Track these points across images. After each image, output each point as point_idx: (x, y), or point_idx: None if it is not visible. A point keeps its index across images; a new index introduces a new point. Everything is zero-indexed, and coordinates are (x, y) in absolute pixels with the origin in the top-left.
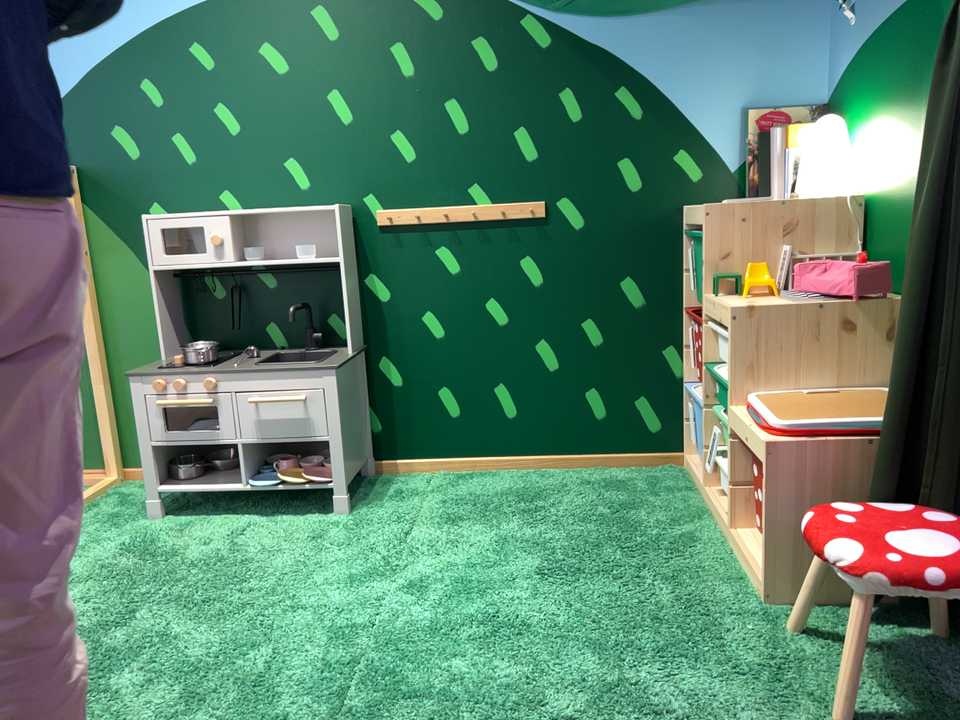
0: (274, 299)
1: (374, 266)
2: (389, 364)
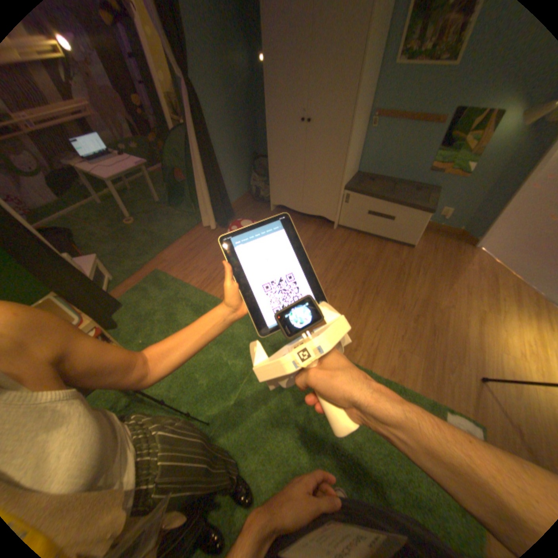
0: None
1: None
2: None
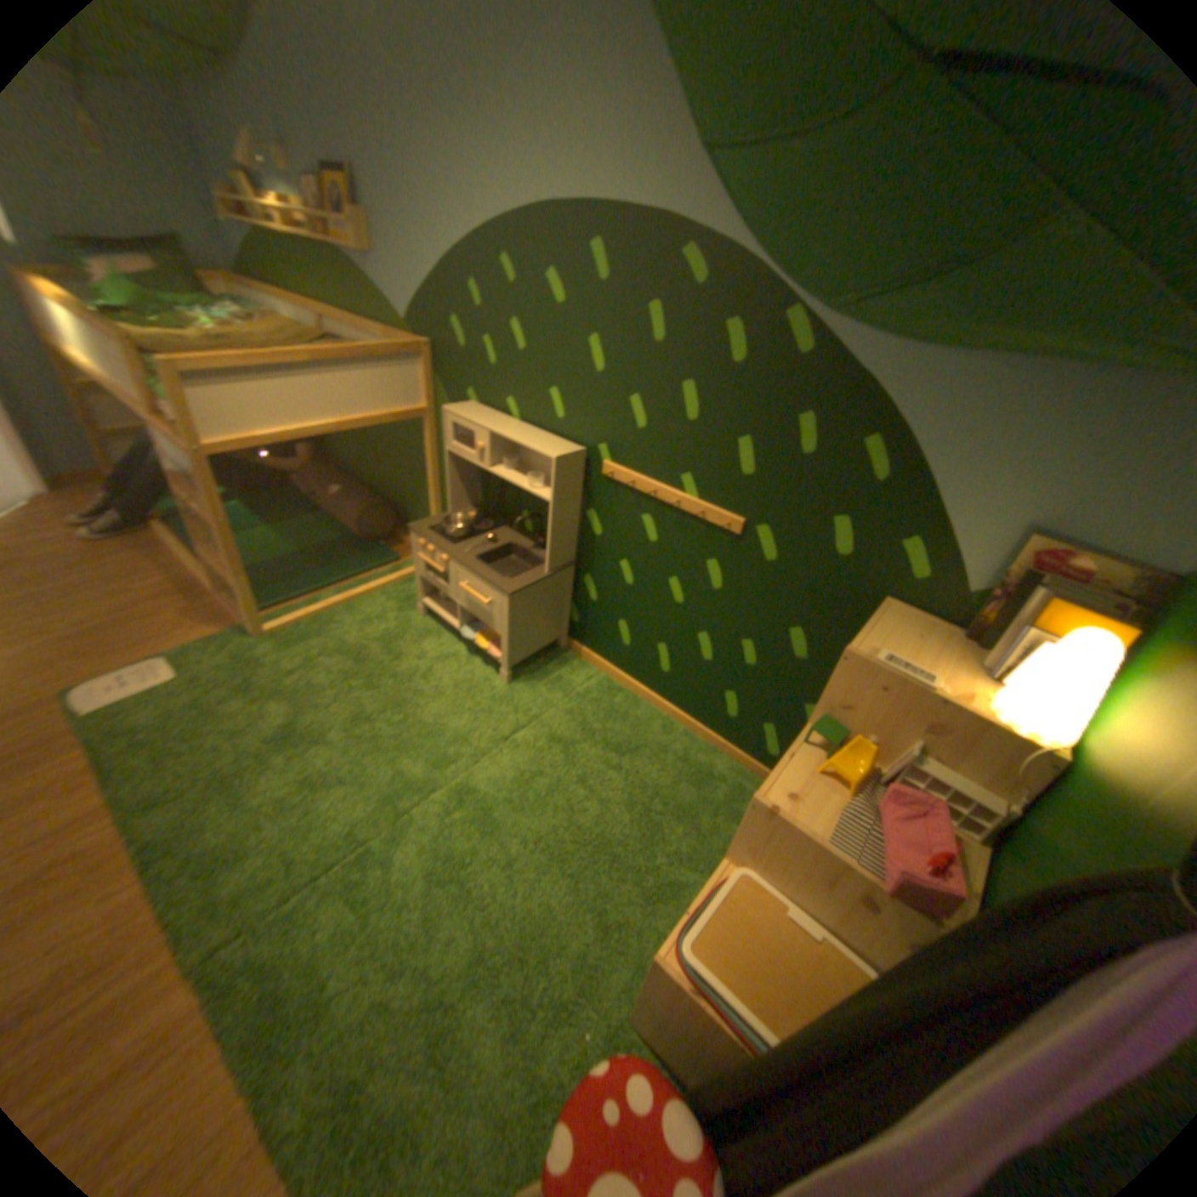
0: (530, 497)
1: (594, 508)
2: (591, 585)
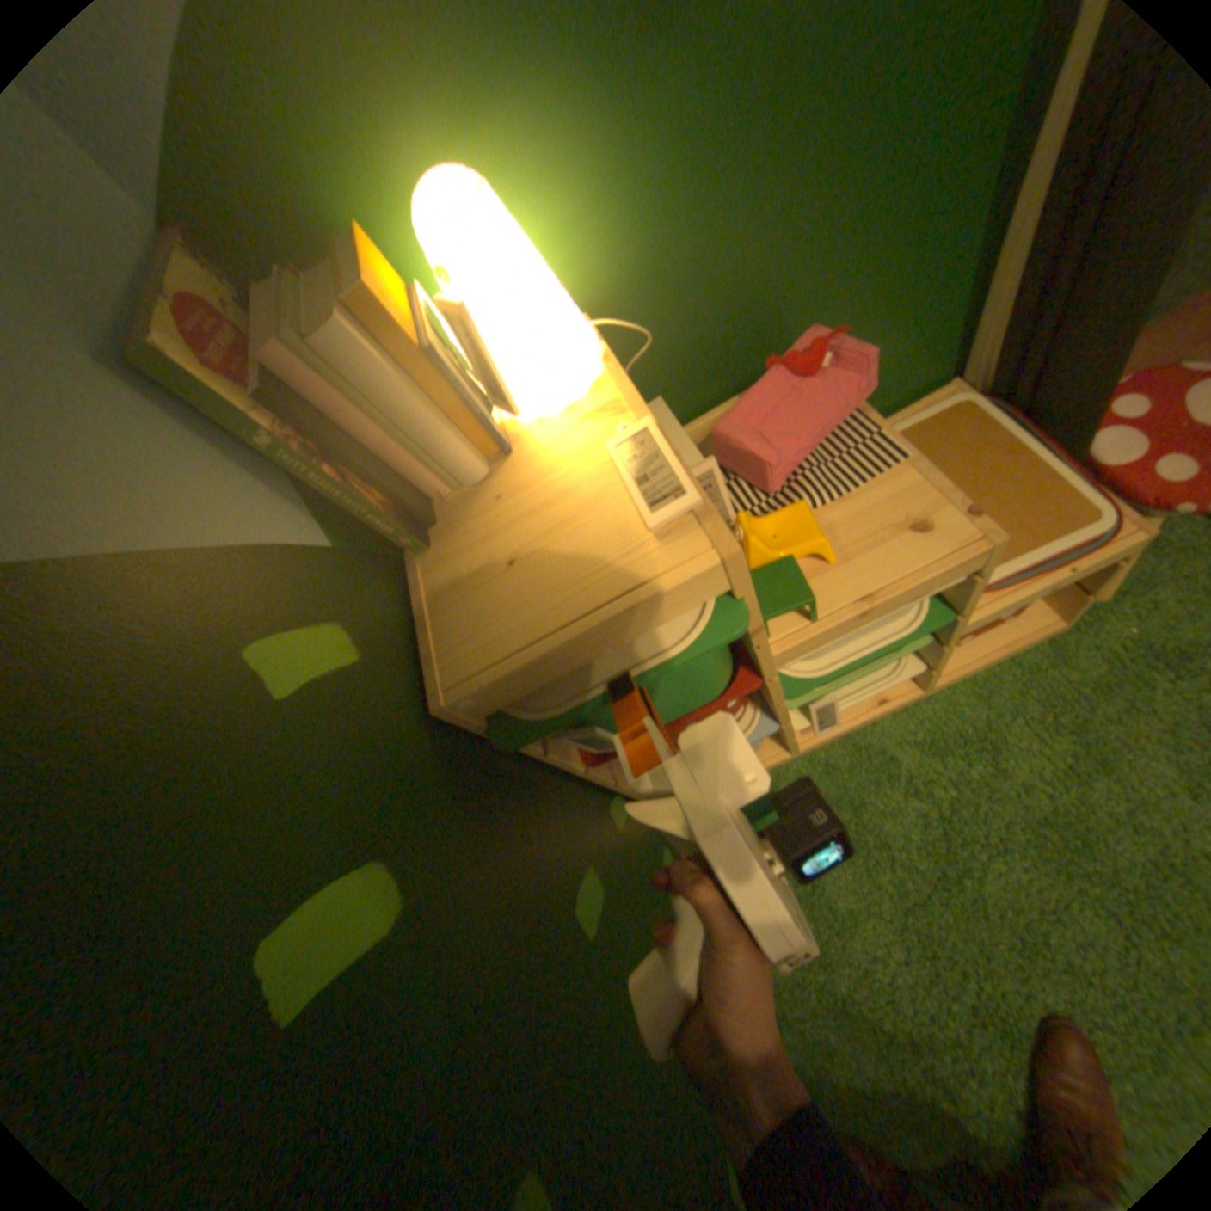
0: None
1: None
2: None
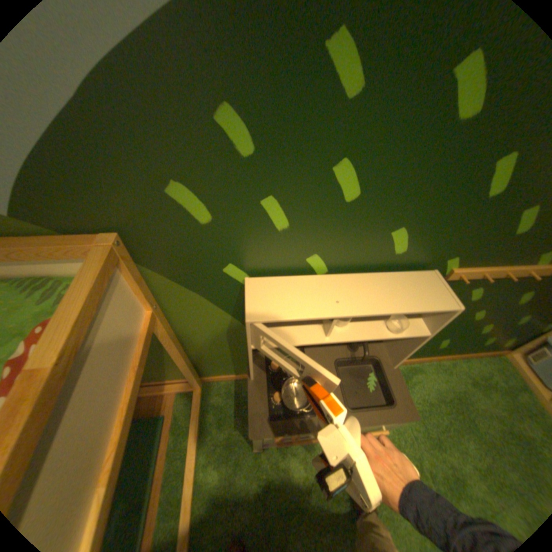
0: None
1: None
2: None
